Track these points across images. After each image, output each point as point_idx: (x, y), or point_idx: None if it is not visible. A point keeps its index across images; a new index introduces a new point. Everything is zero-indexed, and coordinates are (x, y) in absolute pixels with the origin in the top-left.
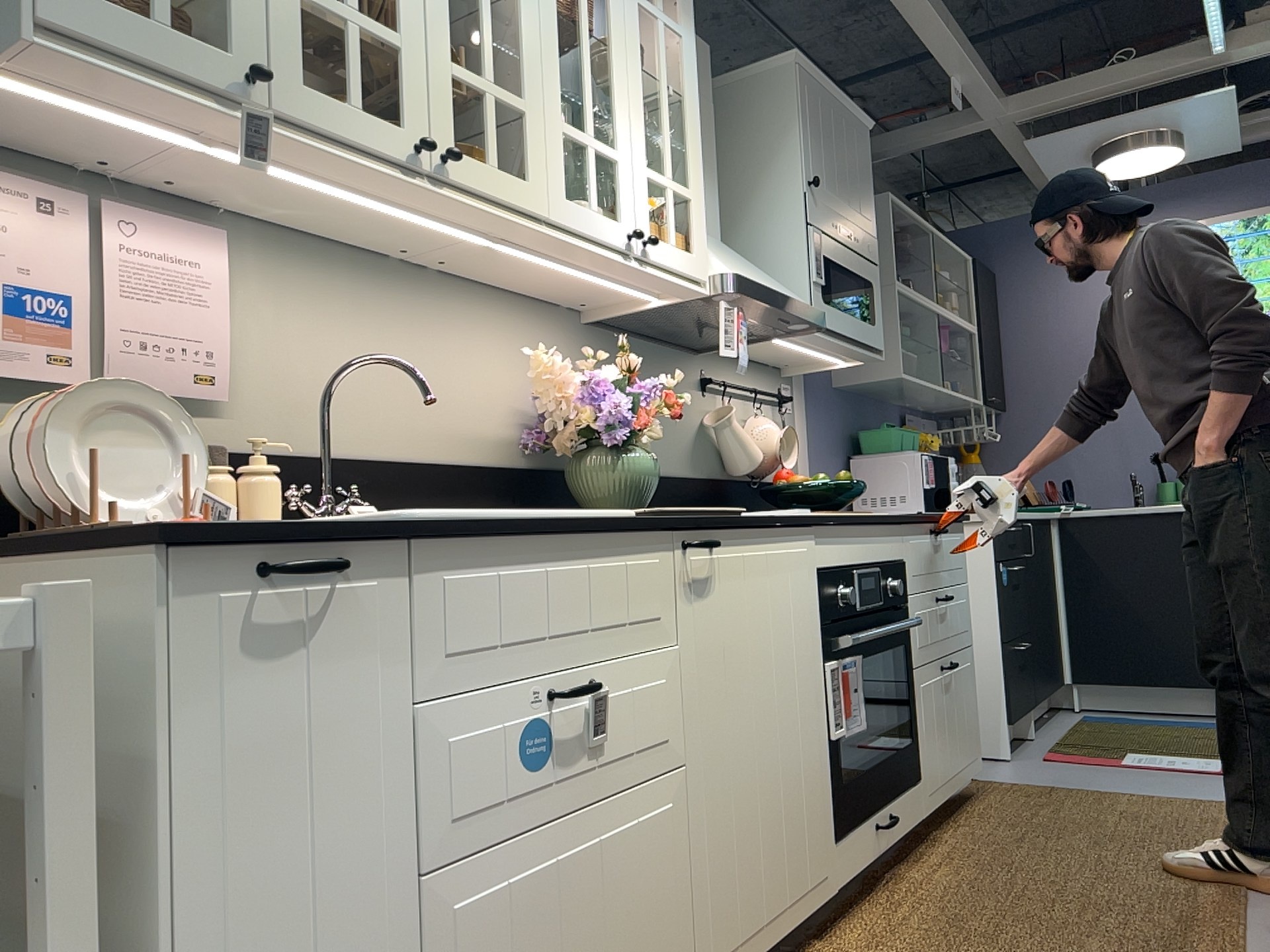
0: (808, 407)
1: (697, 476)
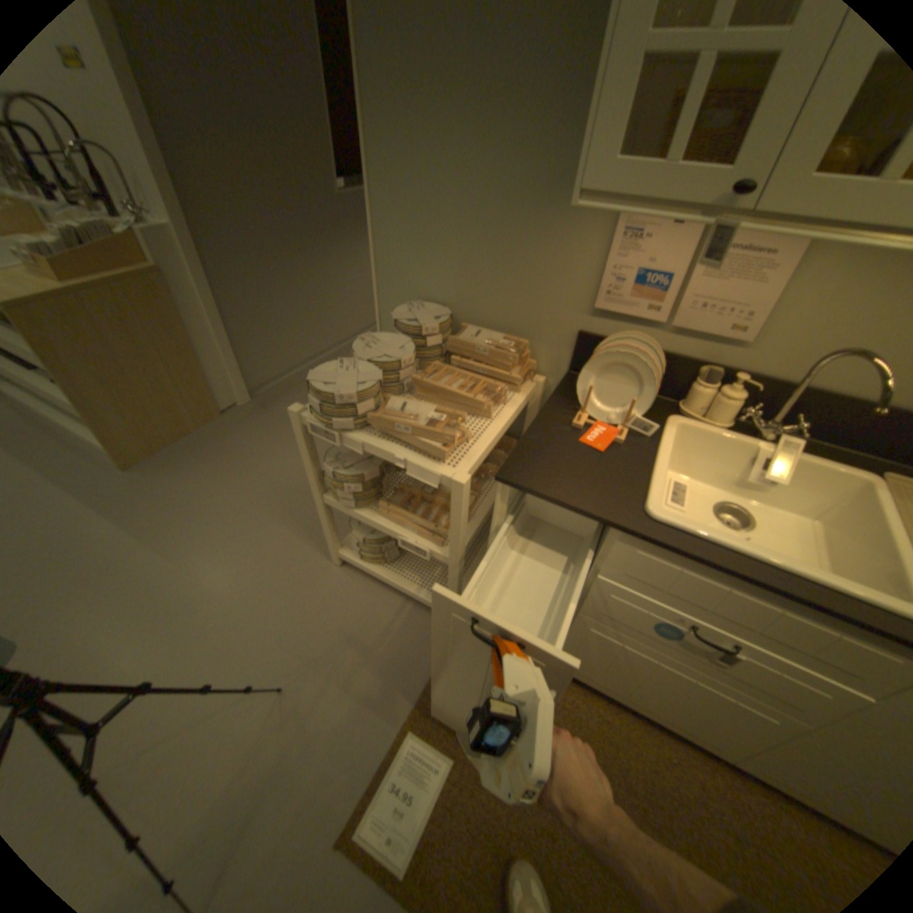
0: None
1: None
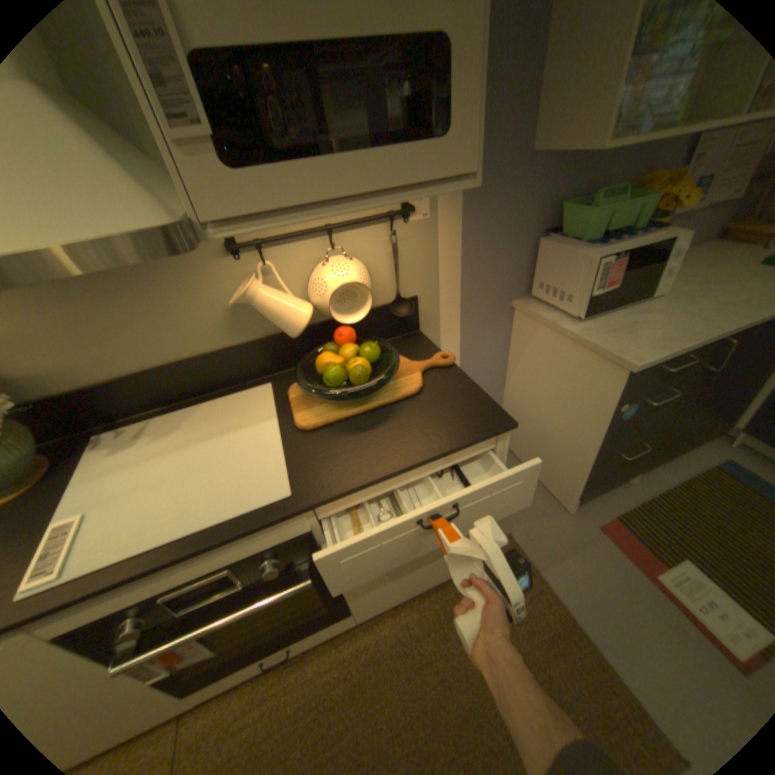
0: (462, 199)
1: (238, 343)
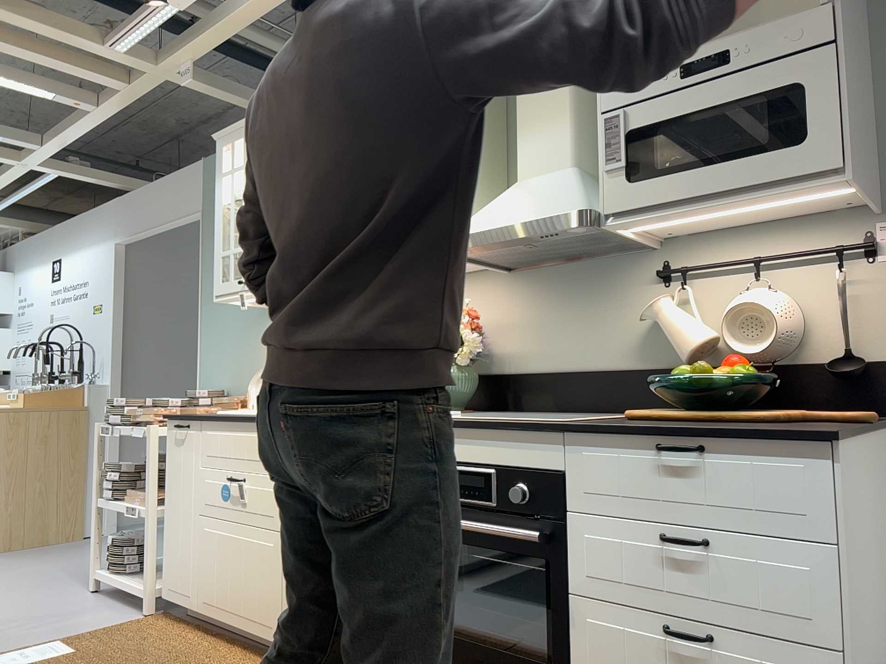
0: None
1: (641, 367)
